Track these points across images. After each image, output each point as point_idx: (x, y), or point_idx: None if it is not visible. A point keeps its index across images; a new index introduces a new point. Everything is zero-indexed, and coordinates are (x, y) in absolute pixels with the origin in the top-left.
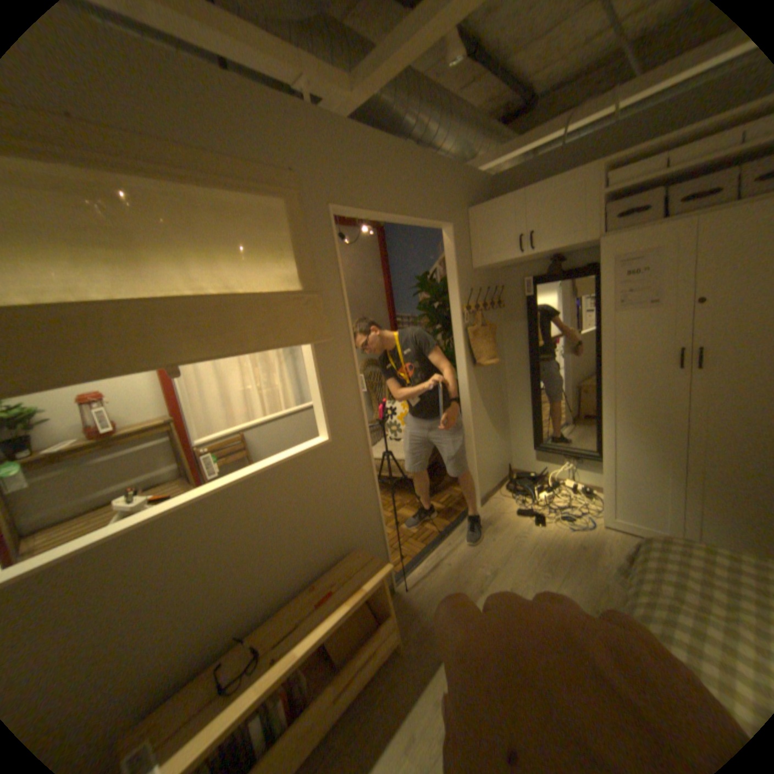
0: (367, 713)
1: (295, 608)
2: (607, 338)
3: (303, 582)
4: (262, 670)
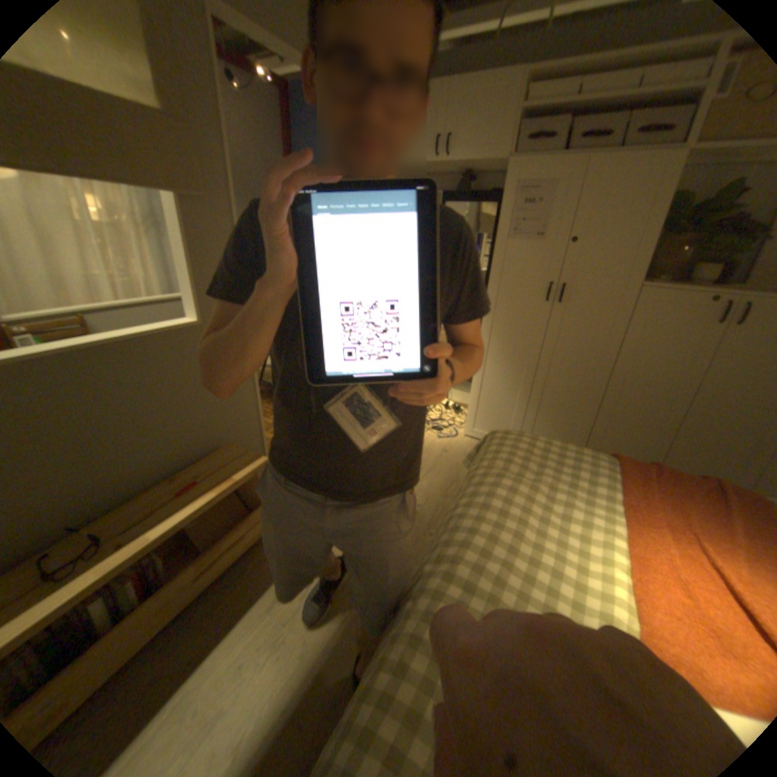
0: (232, 586)
1: (151, 497)
2: (496, 264)
3: (162, 474)
4: (105, 554)
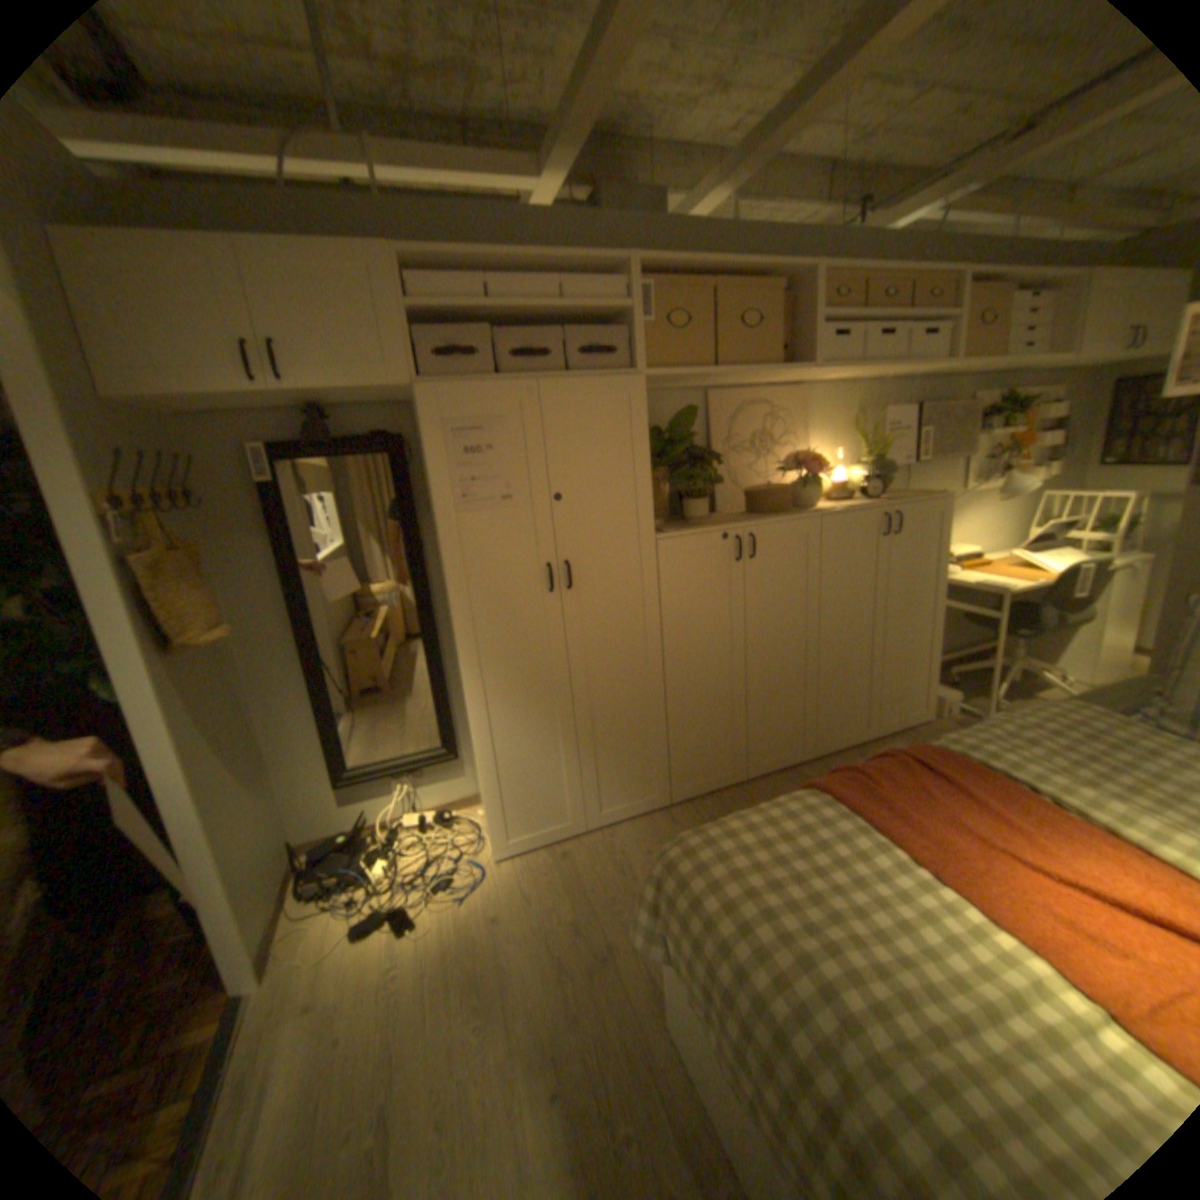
0: None
1: None
2: (450, 560)
3: None
4: None
